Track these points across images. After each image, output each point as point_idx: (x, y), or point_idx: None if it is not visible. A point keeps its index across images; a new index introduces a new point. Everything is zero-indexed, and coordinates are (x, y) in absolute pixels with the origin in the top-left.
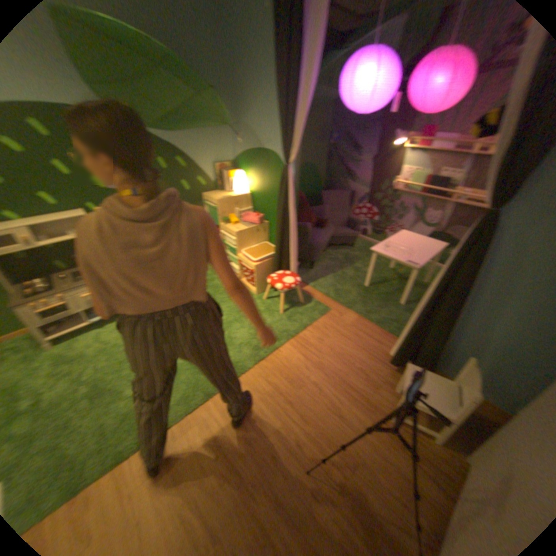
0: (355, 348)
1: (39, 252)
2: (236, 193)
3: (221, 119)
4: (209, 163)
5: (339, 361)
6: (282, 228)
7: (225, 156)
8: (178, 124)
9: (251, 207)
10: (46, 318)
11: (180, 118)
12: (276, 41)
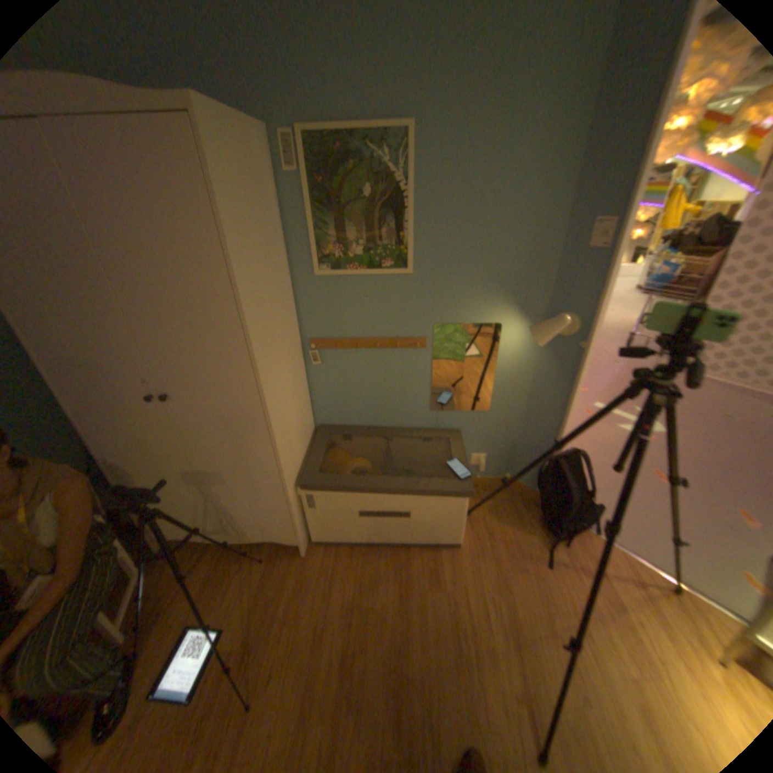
0: None
1: None
2: None
3: None
4: None
5: None
6: None
7: None
8: None
9: None
10: None
11: None
12: None
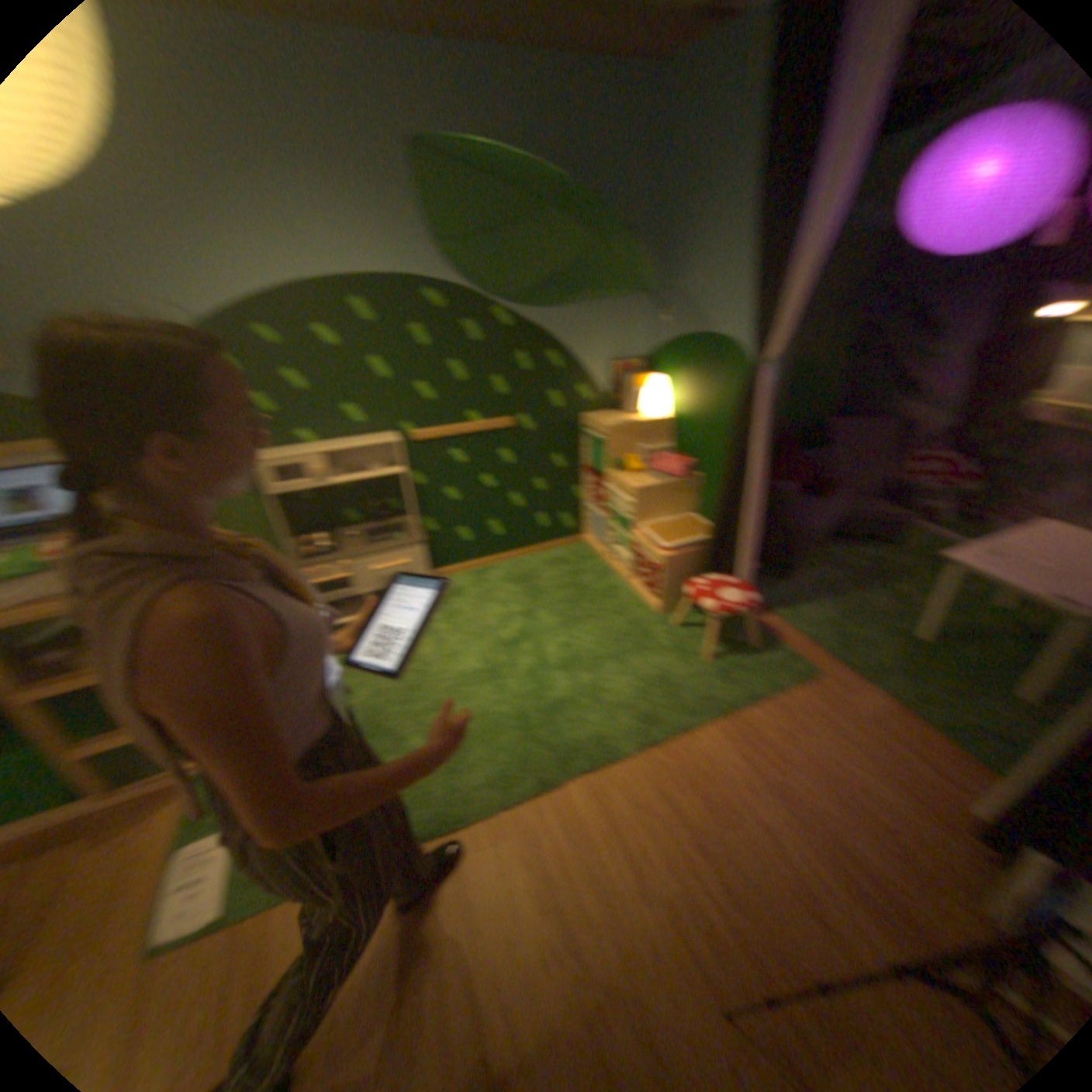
0: (881, 777)
1: (338, 493)
2: (649, 416)
3: (641, 283)
4: (607, 361)
5: (837, 798)
6: (736, 490)
7: (638, 348)
8: (565, 296)
9: (675, 444)
10: (330, 594)
11: (571, 286)
12: (772, 132)
